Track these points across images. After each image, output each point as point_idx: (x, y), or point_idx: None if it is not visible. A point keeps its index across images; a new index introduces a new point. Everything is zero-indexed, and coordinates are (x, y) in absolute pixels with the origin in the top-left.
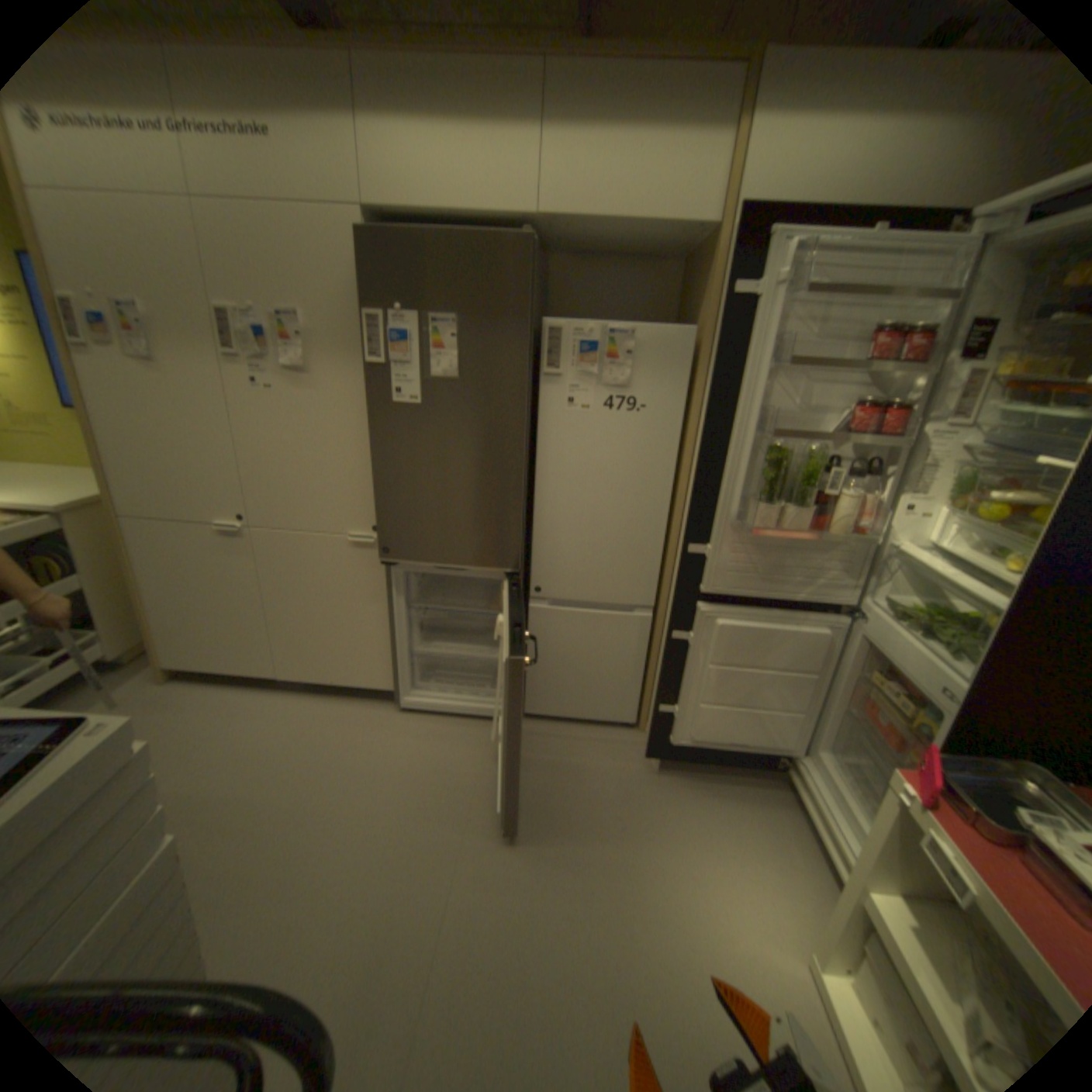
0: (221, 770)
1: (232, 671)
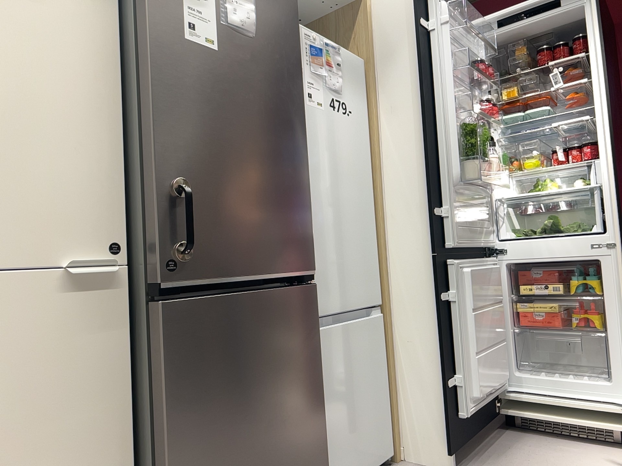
0: None
1: None
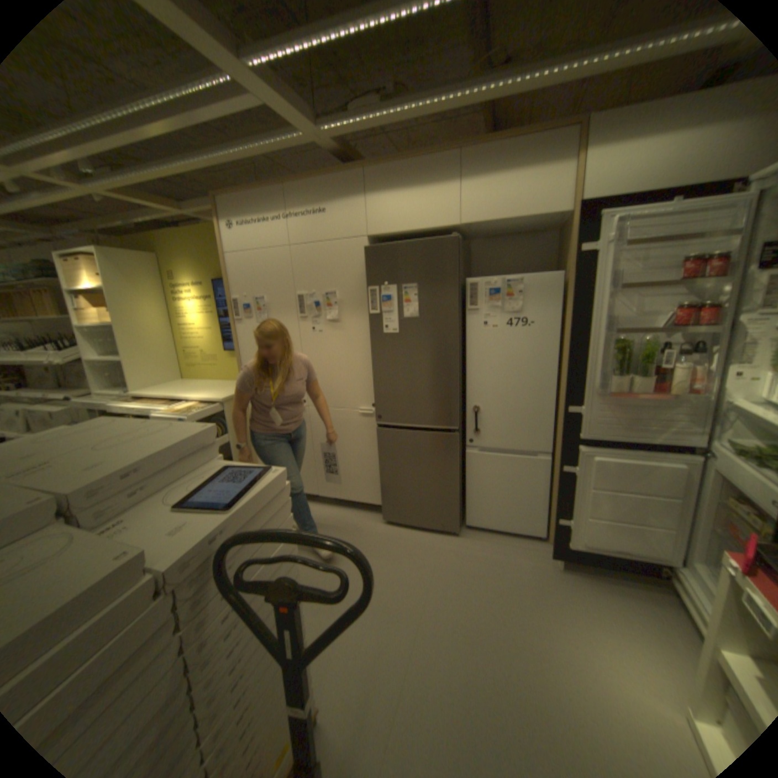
0: None
1: None
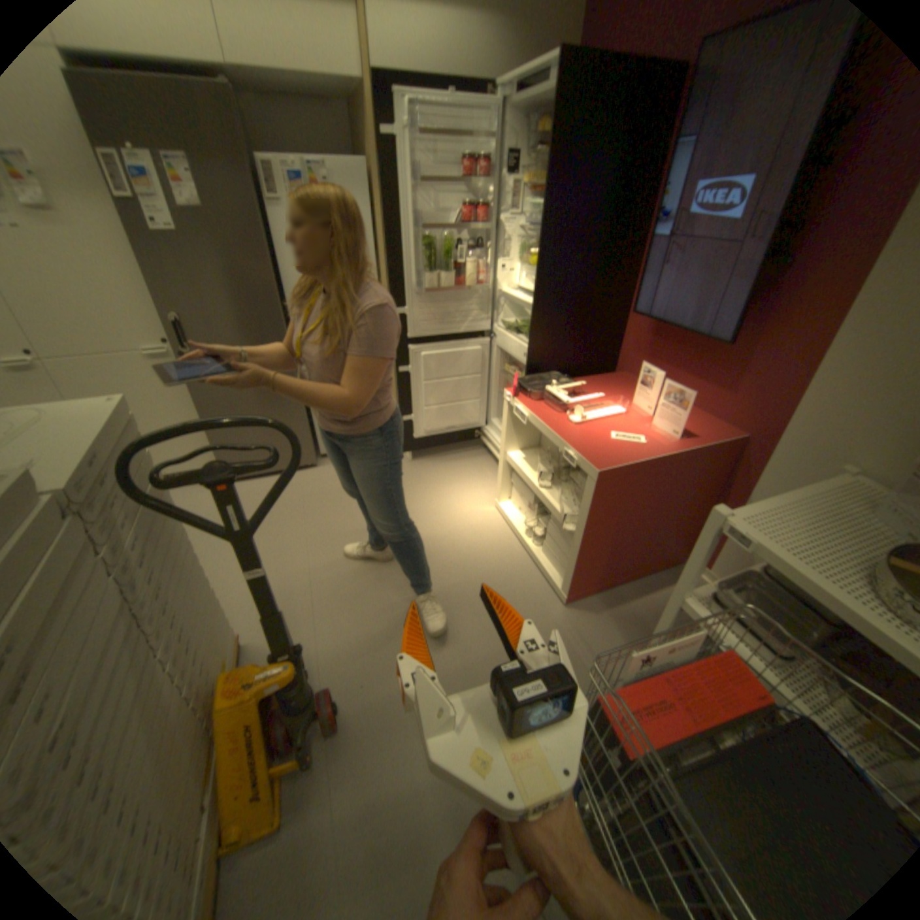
0: None
1: None
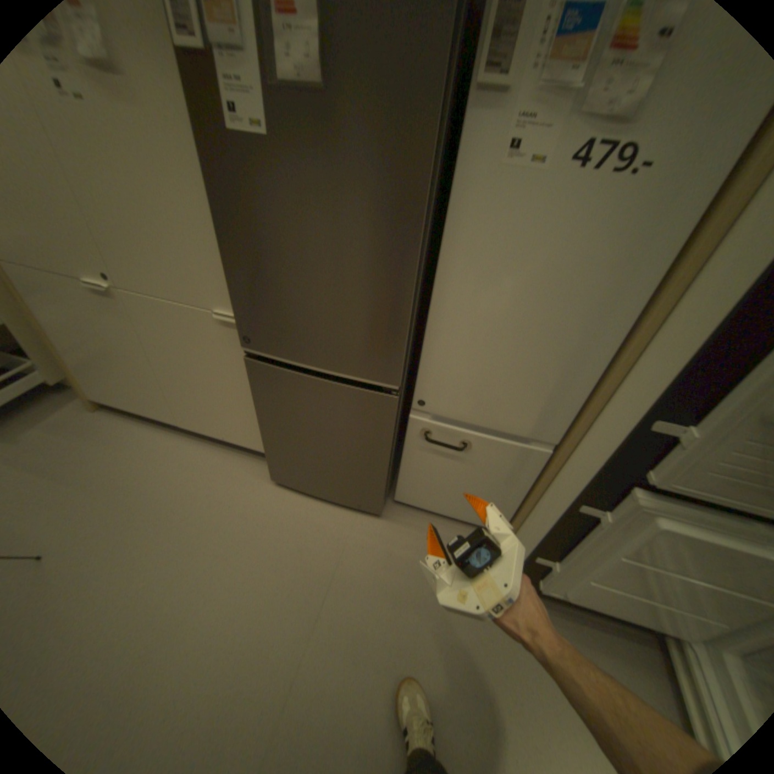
0: (118, 512)
1: (143, 413)
